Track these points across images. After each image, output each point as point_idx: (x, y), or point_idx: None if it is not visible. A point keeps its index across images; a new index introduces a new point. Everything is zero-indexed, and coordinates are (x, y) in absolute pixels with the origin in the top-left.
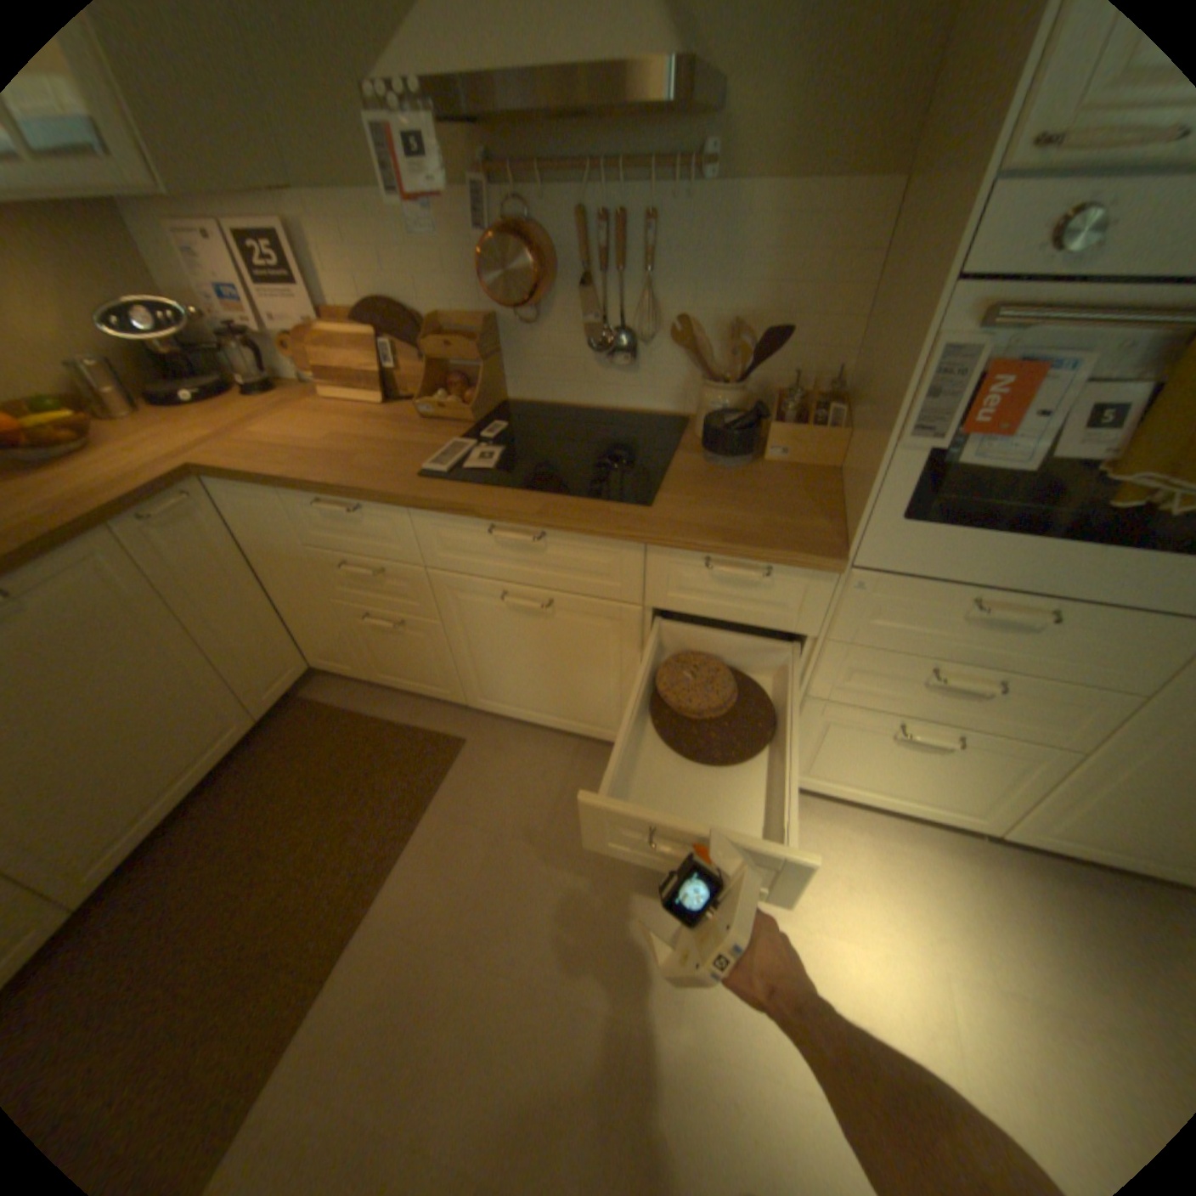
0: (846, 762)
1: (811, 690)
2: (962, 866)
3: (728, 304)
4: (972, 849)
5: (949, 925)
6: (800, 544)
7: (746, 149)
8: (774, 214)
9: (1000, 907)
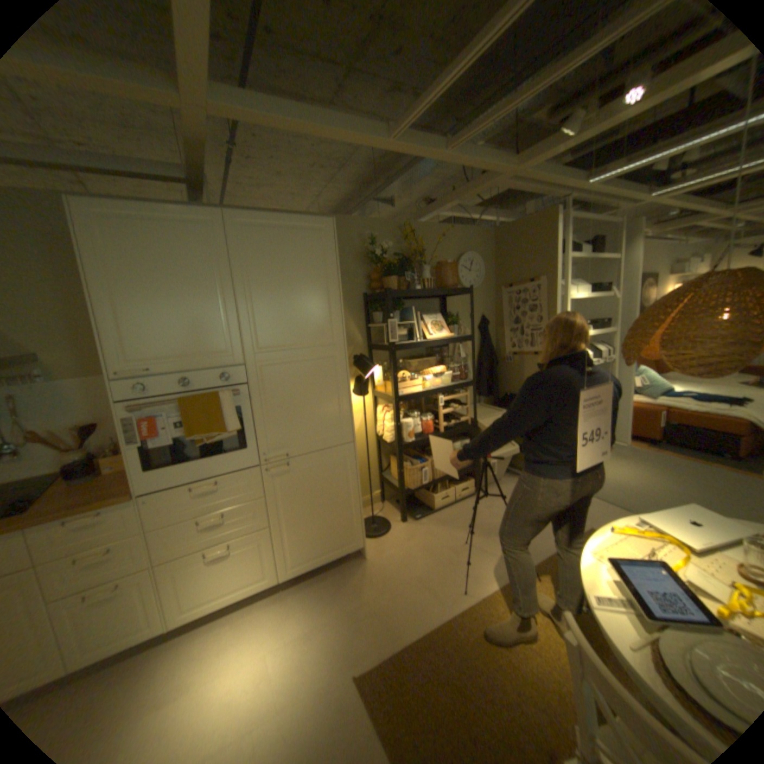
0: (192, 591)
1: (152, 563)
2: (270, 609)
3: (68, 422)
4: (274, 599)
5: (264, 636)
6: (107, 498)
7: (55, 372)
8: (77, 389)
9: (285, 613)
